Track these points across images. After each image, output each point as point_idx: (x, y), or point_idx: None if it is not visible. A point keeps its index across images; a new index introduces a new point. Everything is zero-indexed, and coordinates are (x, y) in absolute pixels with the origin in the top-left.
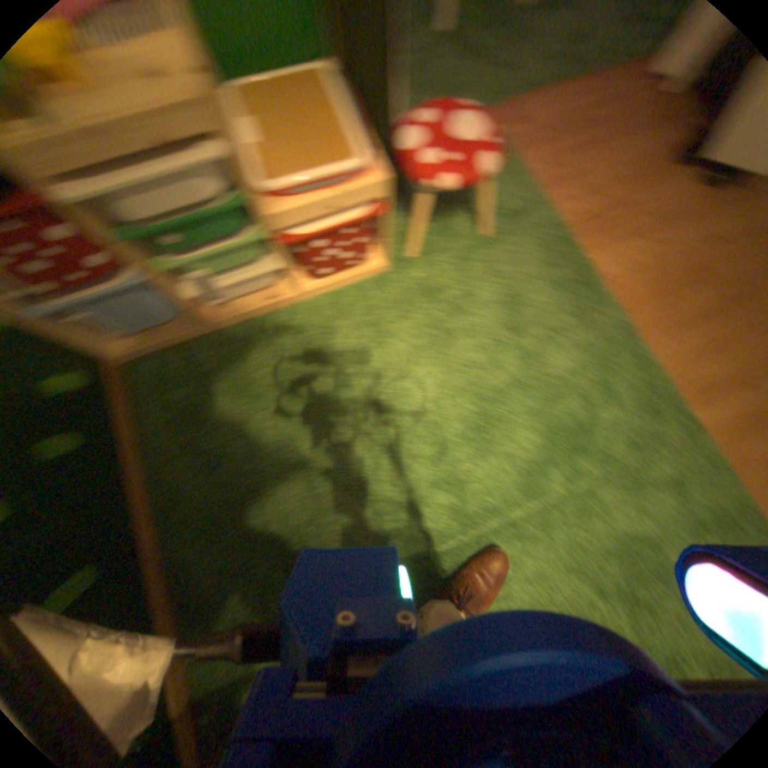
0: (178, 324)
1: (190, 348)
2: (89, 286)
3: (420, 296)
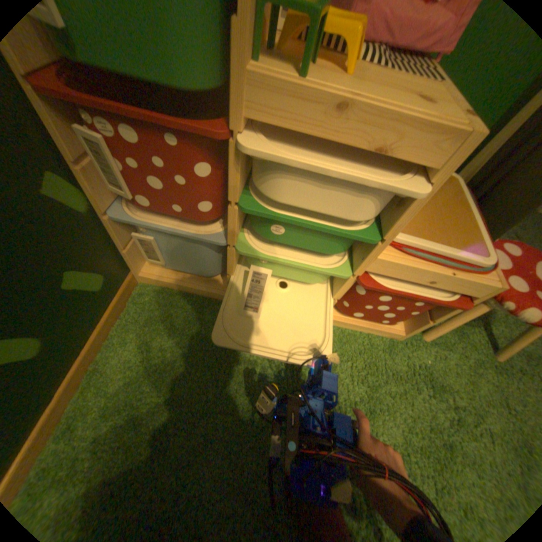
0: (209, 283)
1: (203, 306)
2: (178, 222)
3: (429, 386)
